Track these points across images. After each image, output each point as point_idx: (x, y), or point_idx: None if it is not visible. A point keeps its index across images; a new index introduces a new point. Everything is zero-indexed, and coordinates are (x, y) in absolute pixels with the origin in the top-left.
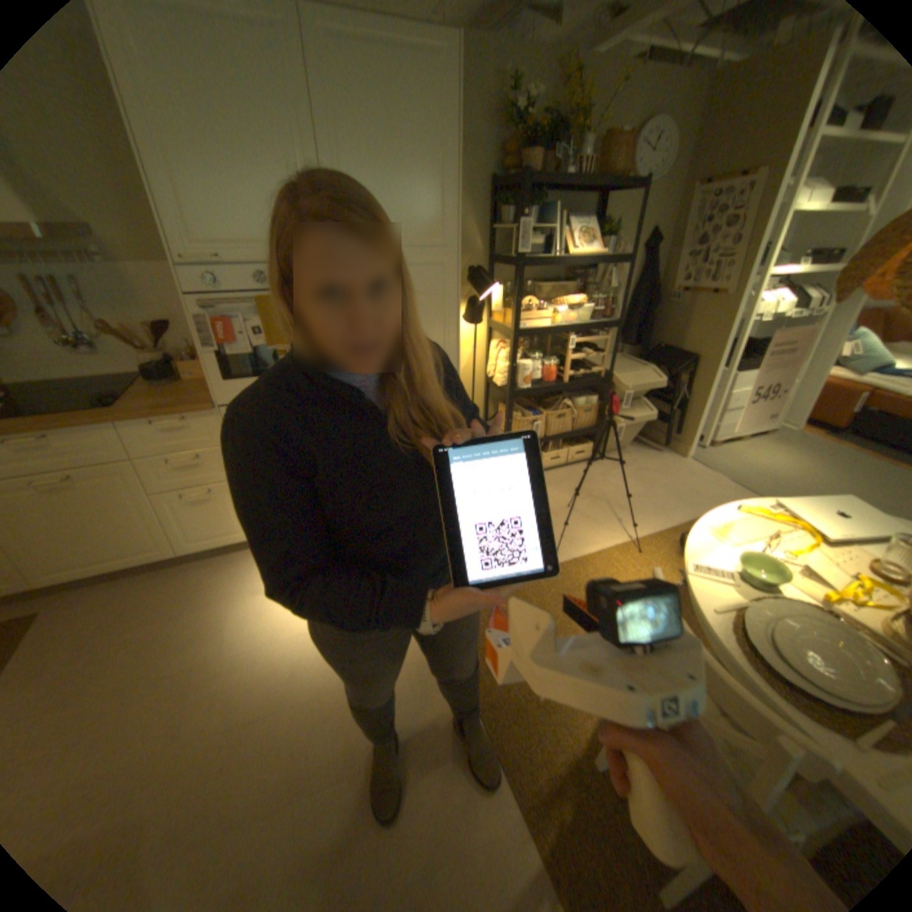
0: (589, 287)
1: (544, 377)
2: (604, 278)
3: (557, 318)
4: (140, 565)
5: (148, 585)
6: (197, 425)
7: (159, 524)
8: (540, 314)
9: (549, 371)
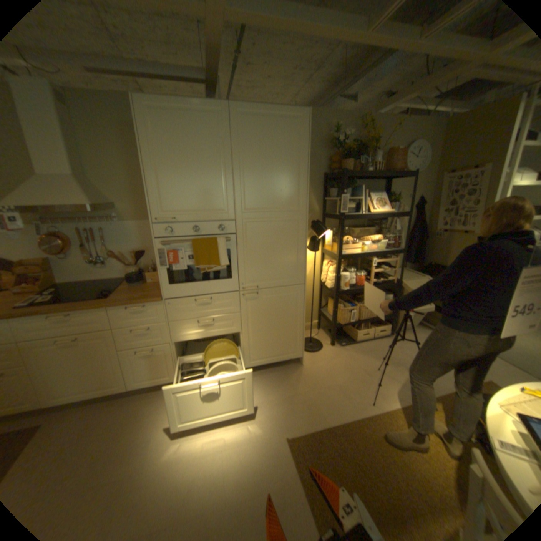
0: (383, 229)
1: (357, 282)
2: (392, 224)
3: (365, 247)
4: (105, 395)
5: (107, 409)
6: (151, 309)
7: (120, 369)
8: (354, 246)
9: (361, 279)
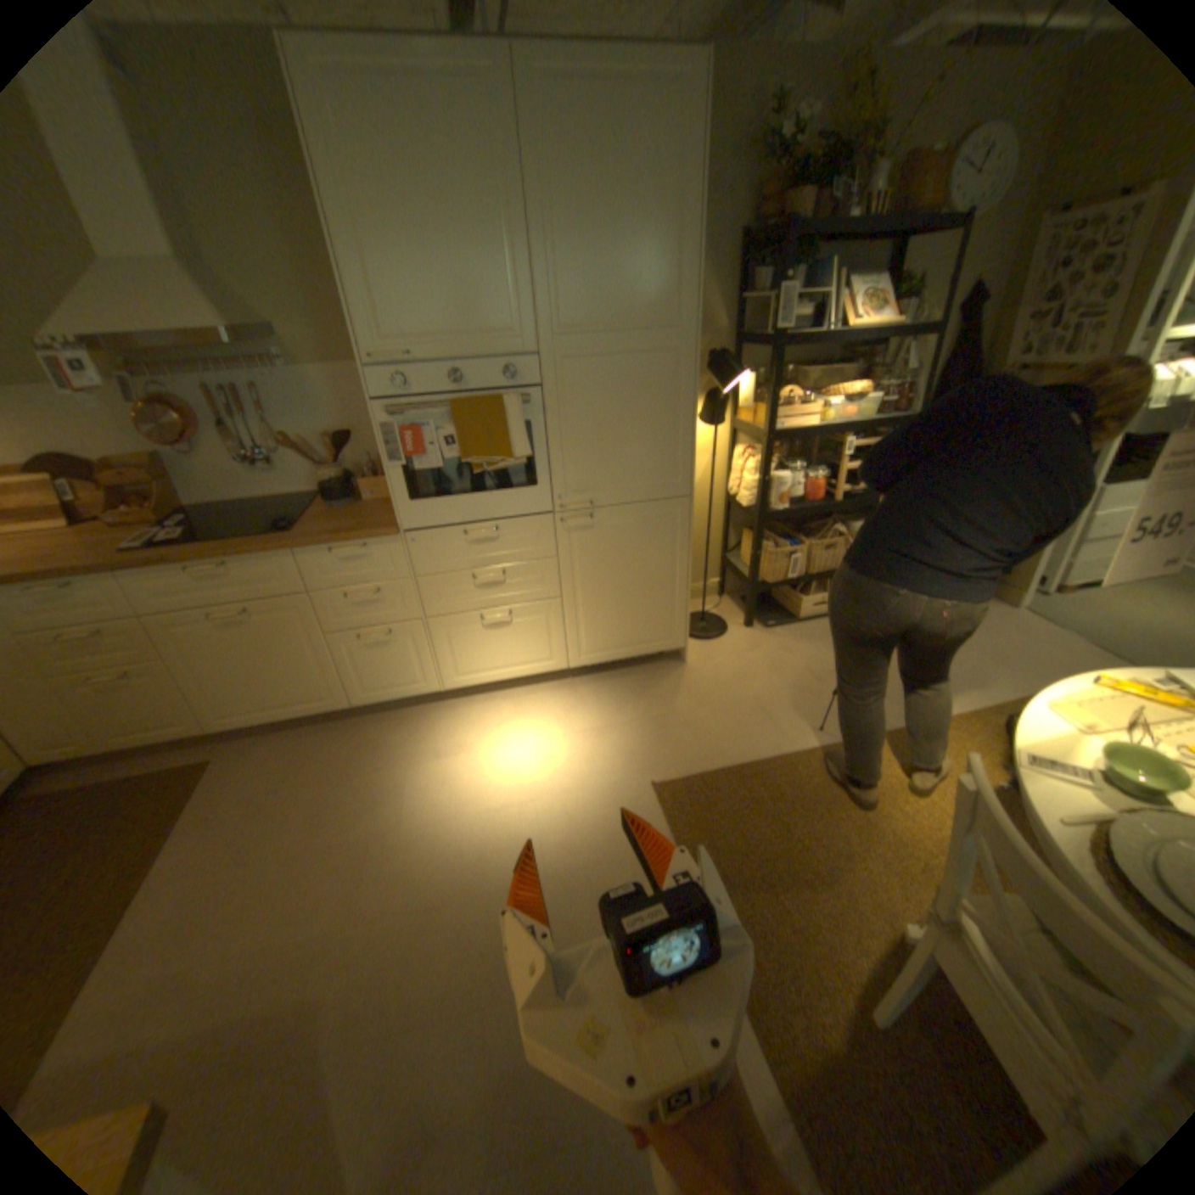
0: (875, 369)
1: (807, 493)
2: (899, 356)
3: (829, 413)
4: (313, 715)
5: (321, 738)
6: (379, 553)
7: (335, 668)
8: (805, 409)
9: (815, 485)
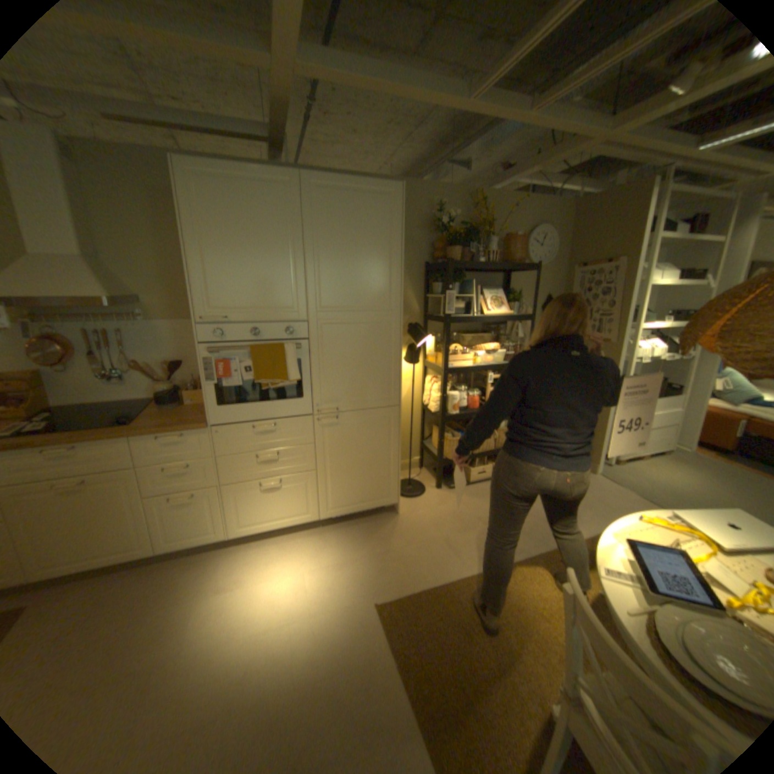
0: (501, 337)
1: (469, 404)
2: (513, 330)
3: (477, 360)
4: (123, 562)
5: (126, 581)
6: (192, 440)
7: (146, 525)
8: (464, 357)
9: (473, 400)
